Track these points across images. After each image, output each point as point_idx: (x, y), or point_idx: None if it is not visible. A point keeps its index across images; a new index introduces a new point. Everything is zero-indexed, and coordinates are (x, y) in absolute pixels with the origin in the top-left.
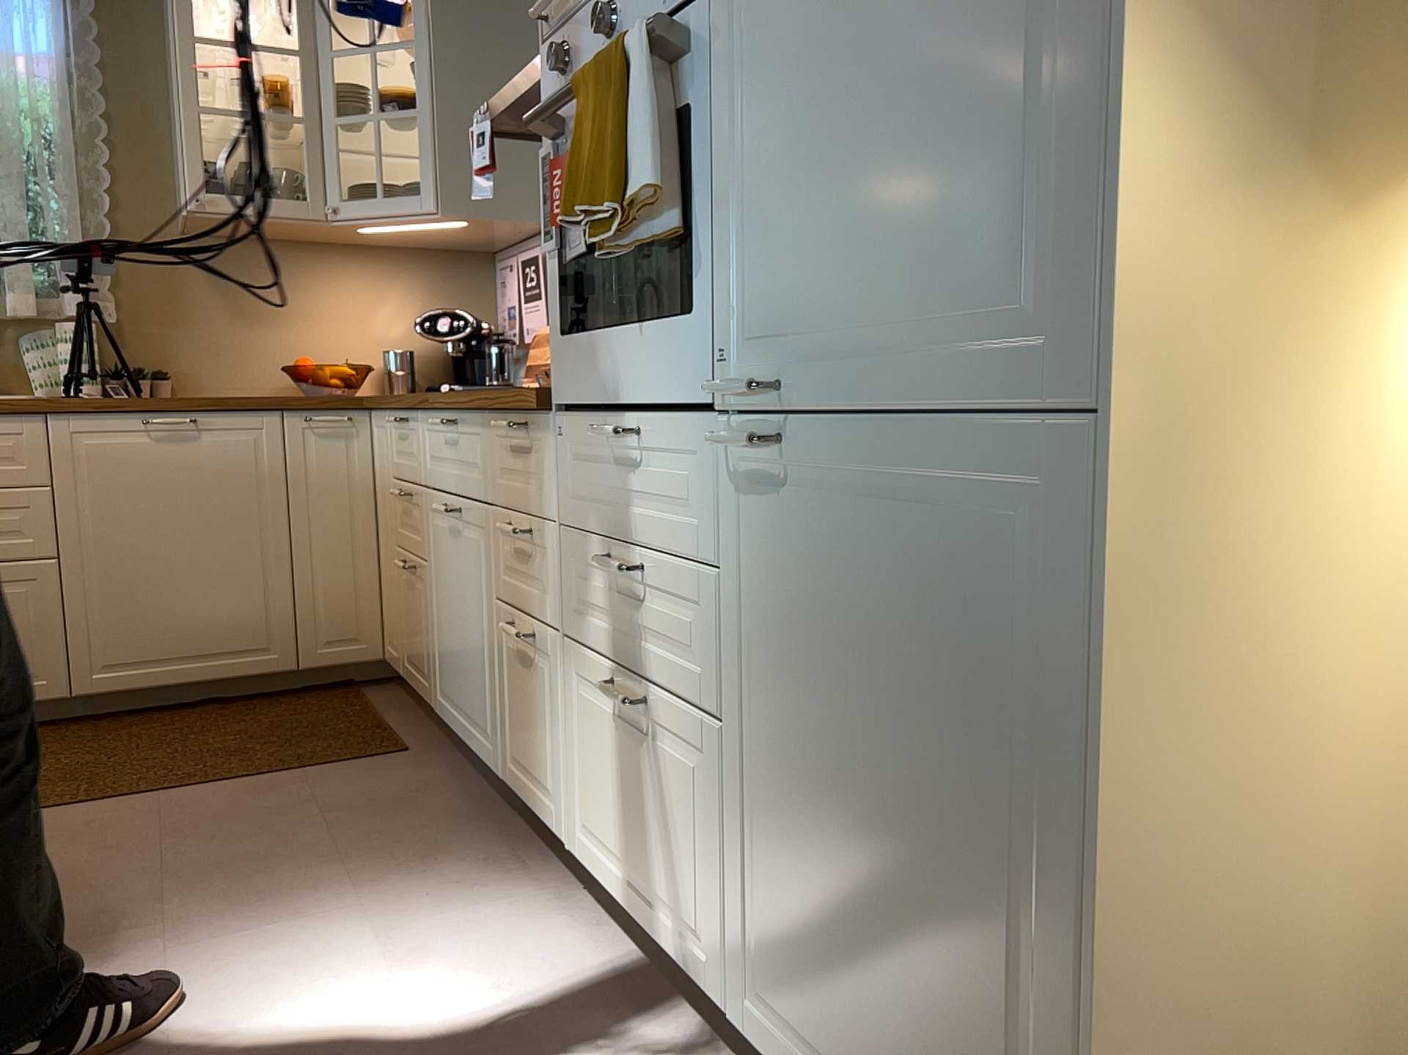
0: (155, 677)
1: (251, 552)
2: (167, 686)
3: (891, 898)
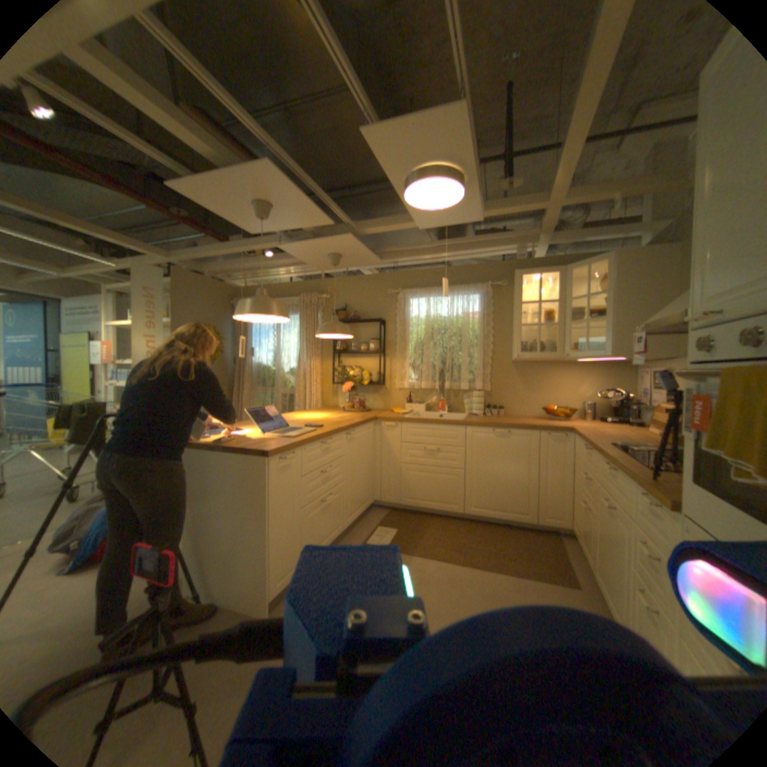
0: (488, 514)
1: (524, 479)
2: (492, 518)
3: None
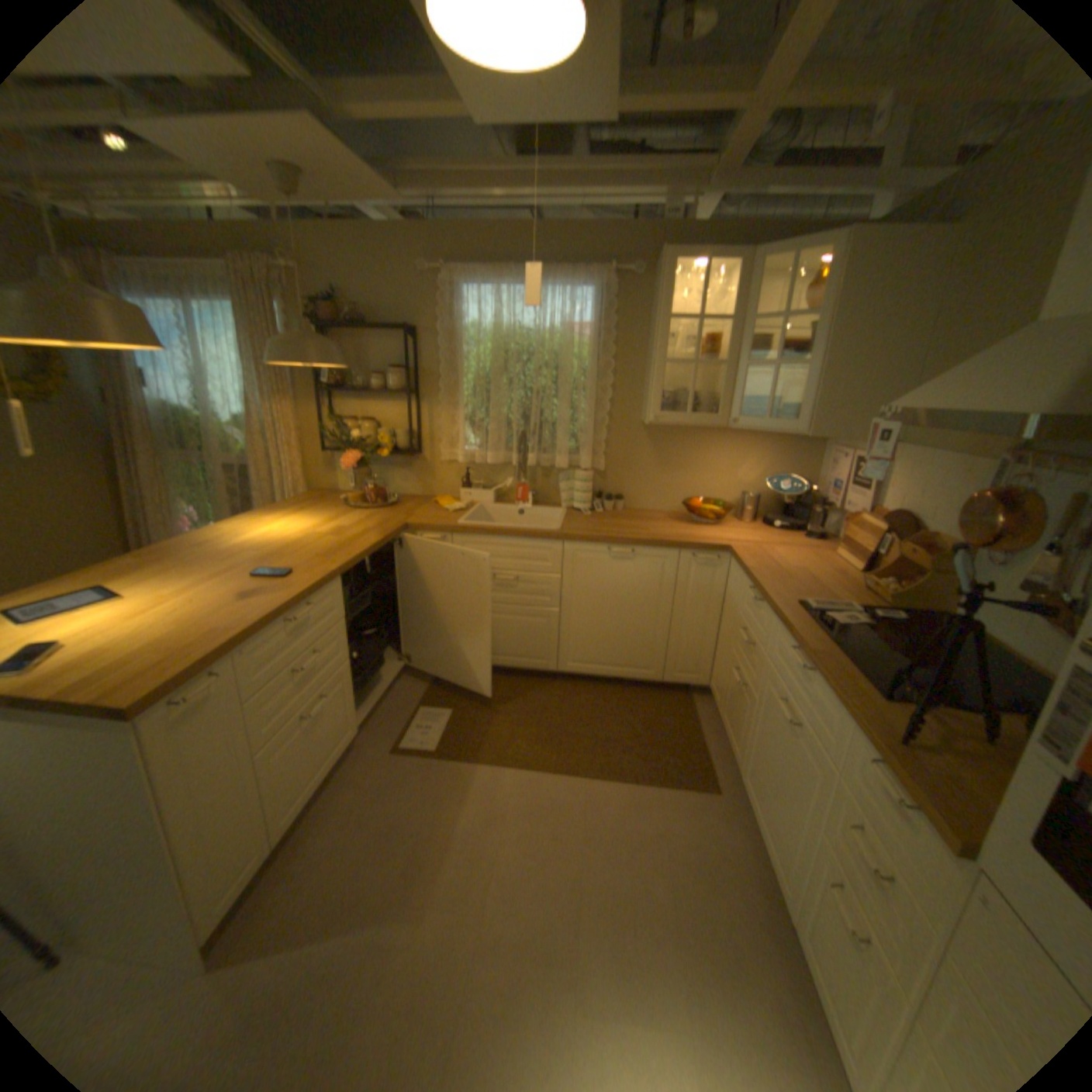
0: (594, 671)
1: (650, 621)
2: (599, 676)
3: None
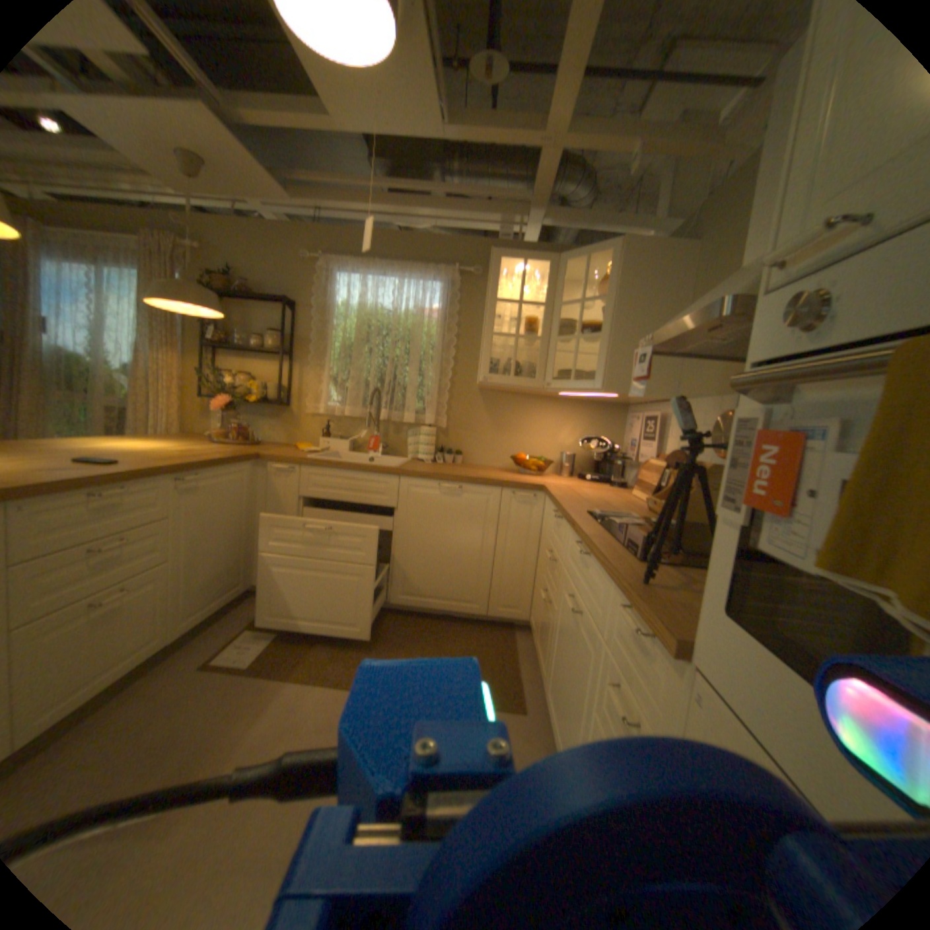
0: (423, 603)
1: (475, 554)
2: (428, 608)
3: None
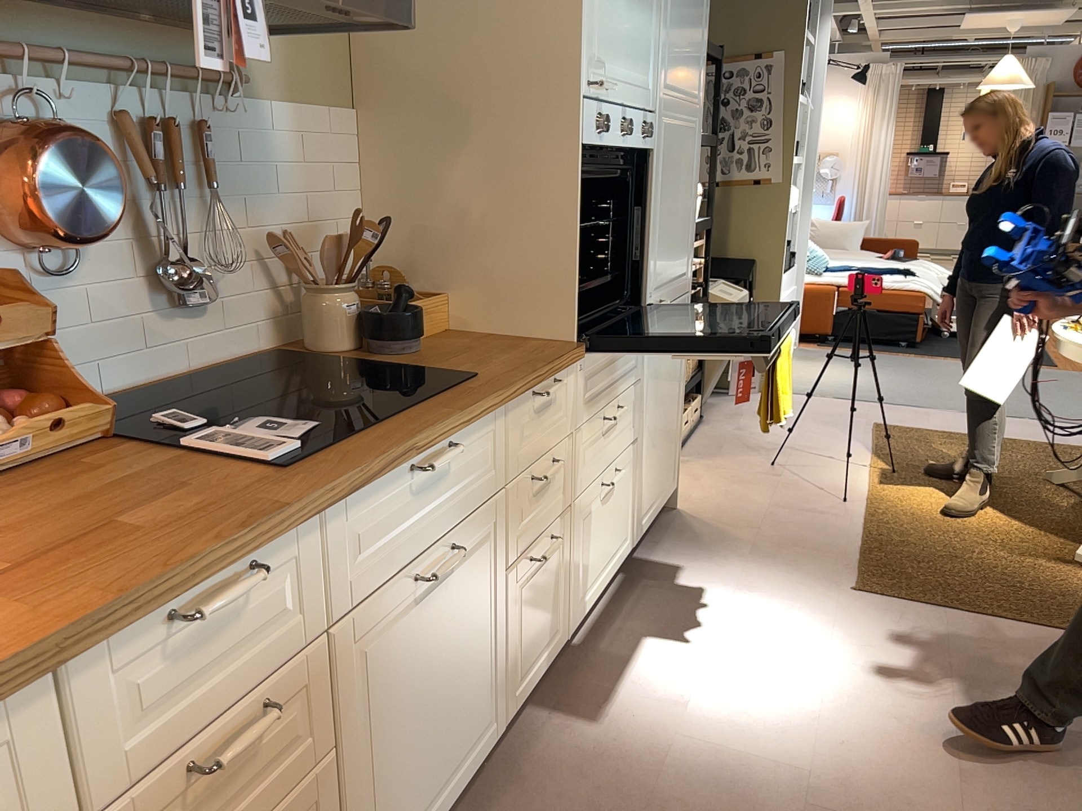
0: None
1: None
2: None
3: (663, 429)
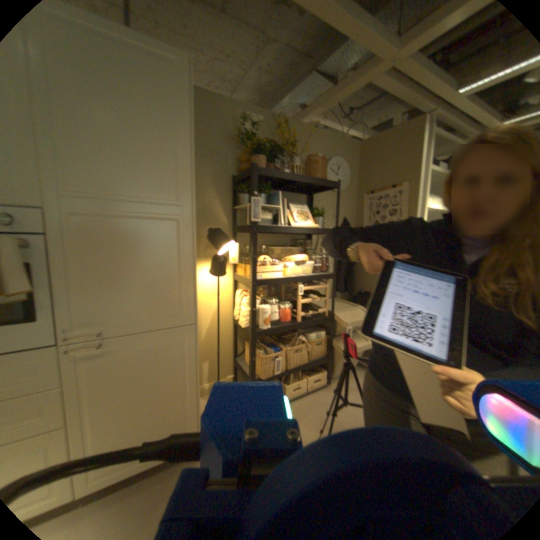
0: None
1: None
2: None
3: (145, 417)
